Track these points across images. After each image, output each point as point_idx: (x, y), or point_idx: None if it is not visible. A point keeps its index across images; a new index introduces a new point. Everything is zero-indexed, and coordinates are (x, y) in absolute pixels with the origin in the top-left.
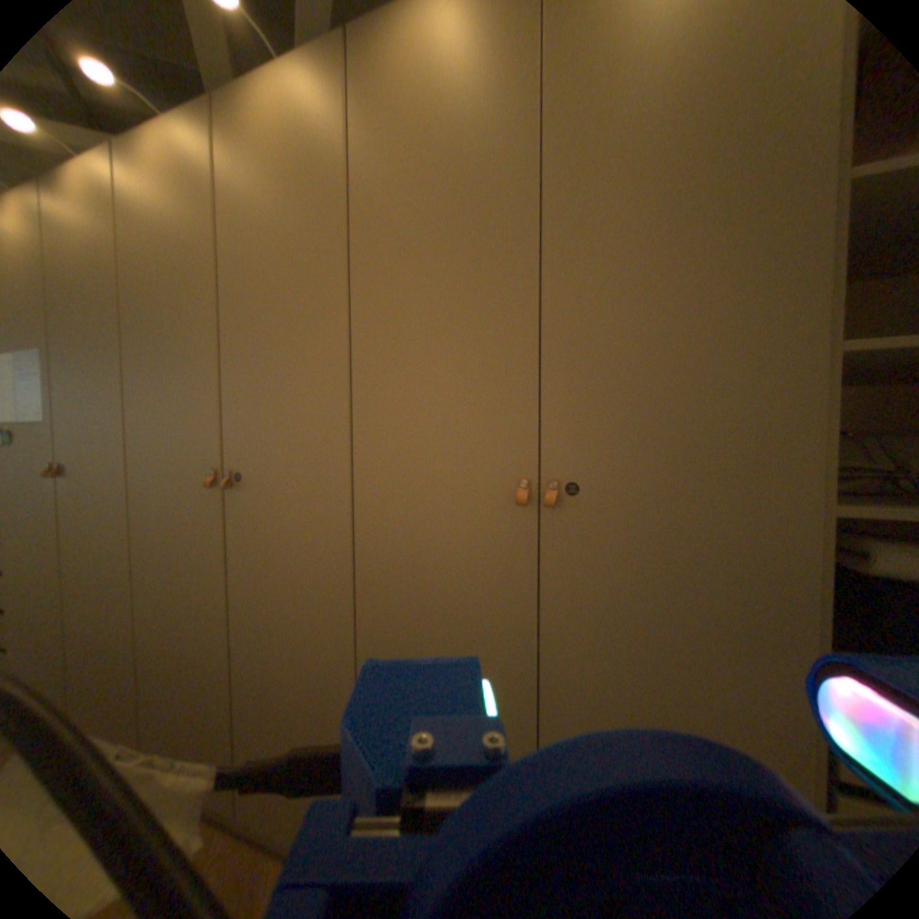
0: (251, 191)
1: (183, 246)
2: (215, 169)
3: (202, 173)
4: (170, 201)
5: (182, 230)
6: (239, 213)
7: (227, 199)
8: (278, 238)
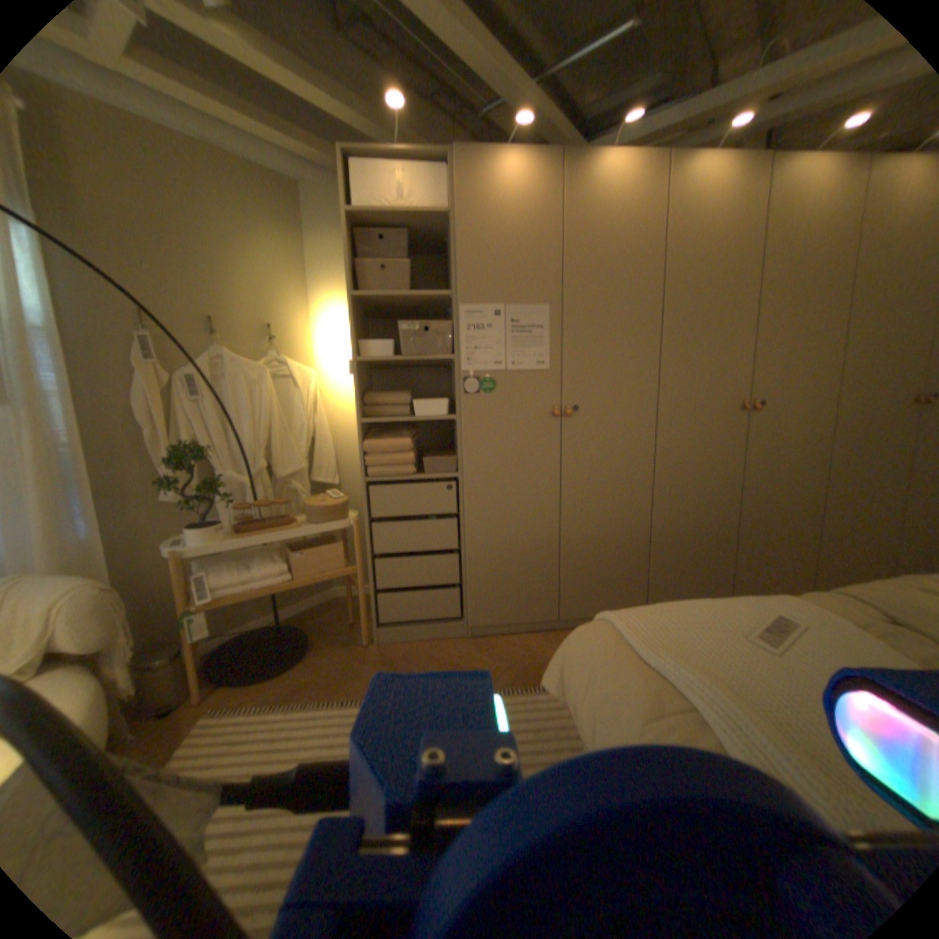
0: (797, 231)
1: (738, 253)
2: (771, 208)
3: (761, 207)
4: (731, 218)
5: (738, 241)
6: (786, 242)
7: (778, 231)
8: (813, 264)
